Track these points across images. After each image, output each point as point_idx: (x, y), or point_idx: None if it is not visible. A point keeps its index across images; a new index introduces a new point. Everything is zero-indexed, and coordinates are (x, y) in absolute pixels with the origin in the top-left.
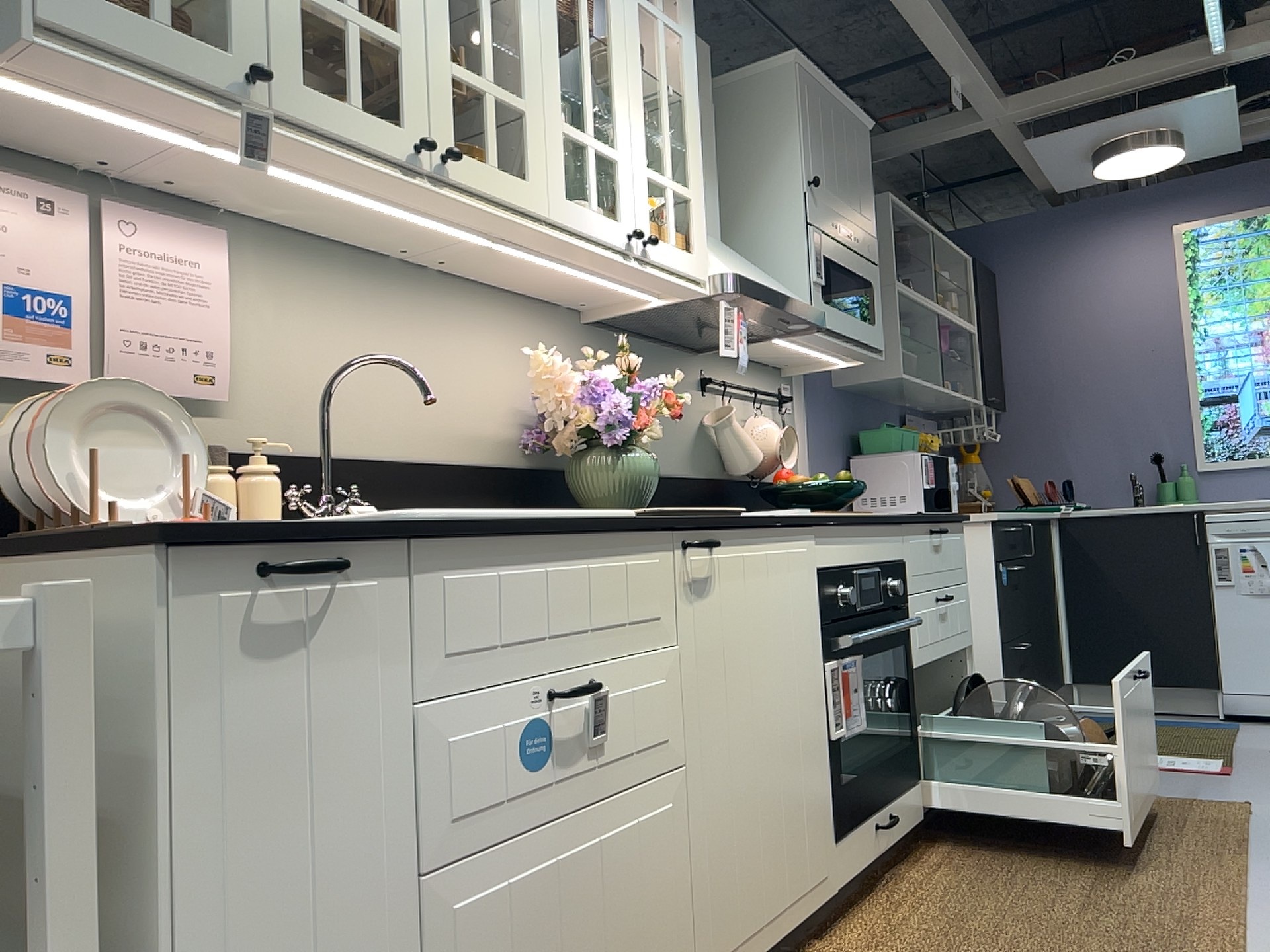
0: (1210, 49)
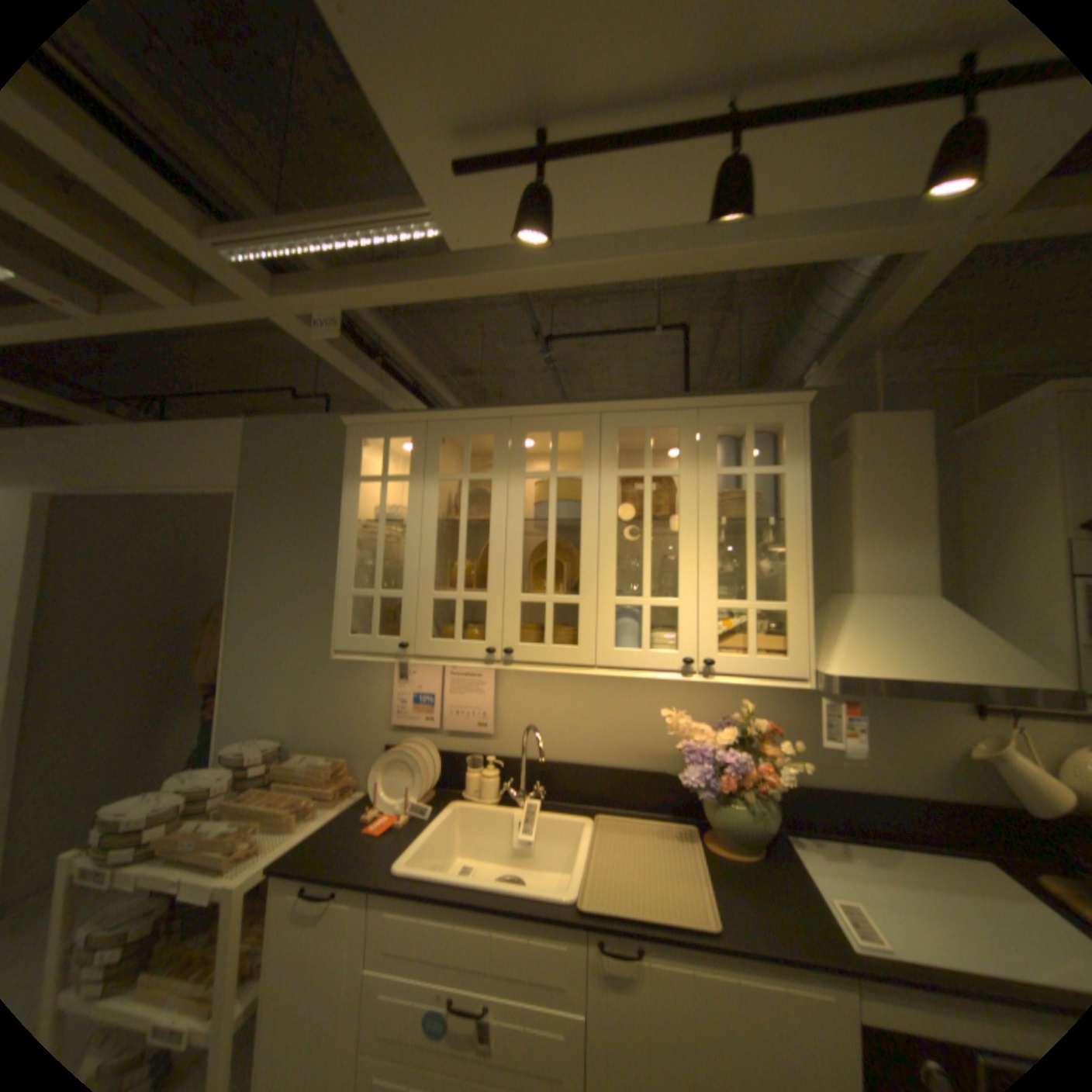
0: None
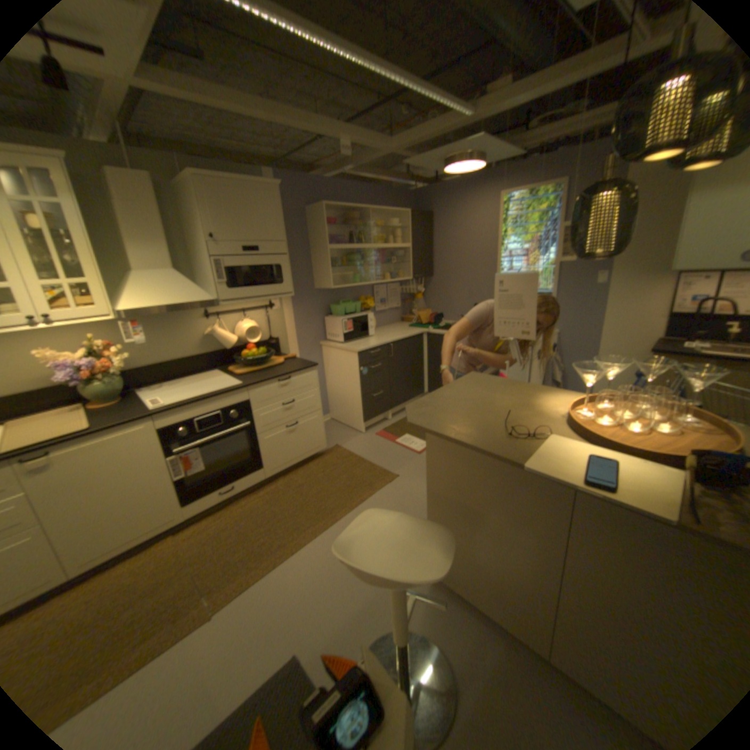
0: (464, 112)
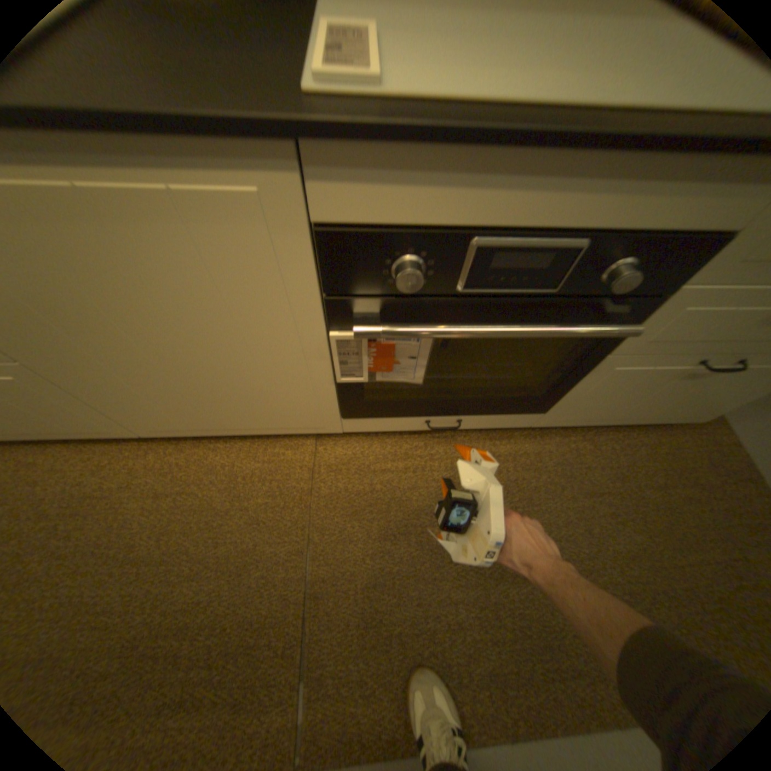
0: None
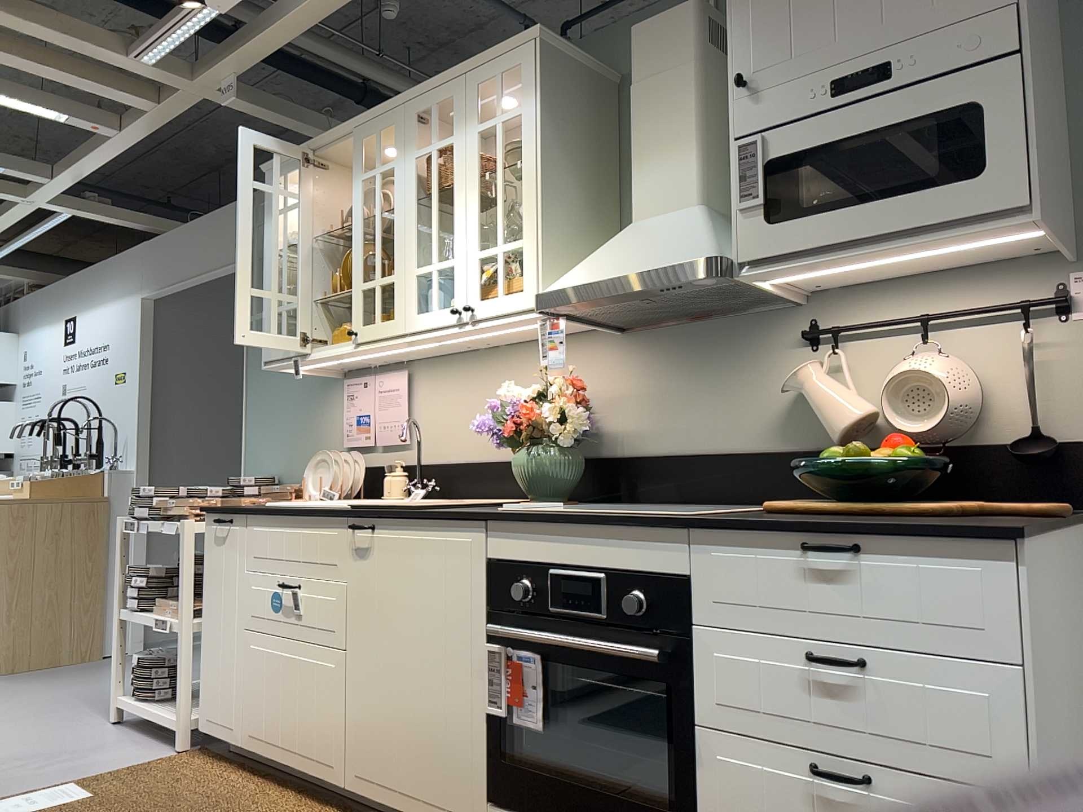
0: None
